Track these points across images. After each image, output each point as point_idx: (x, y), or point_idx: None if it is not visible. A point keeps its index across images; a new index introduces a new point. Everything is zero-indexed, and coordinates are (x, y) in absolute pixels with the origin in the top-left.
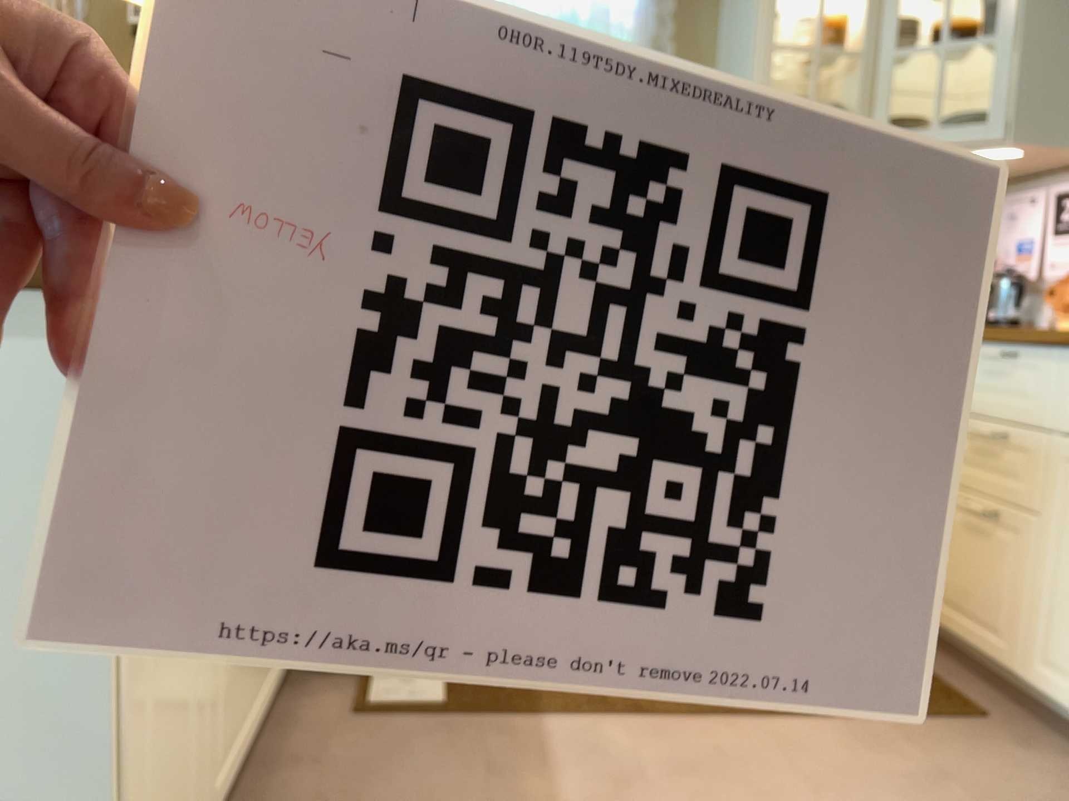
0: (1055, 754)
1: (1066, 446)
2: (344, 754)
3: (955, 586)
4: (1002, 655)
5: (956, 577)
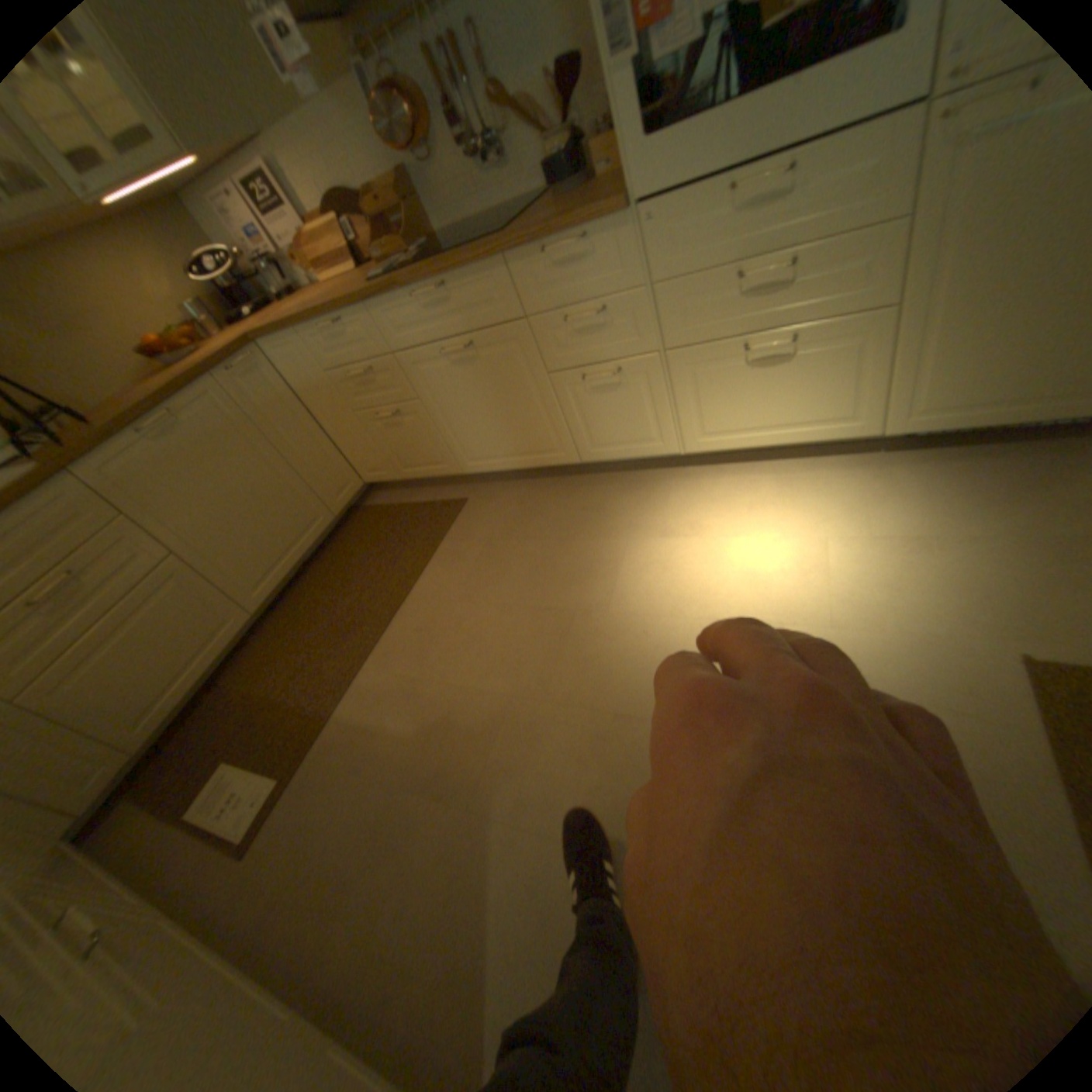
0: (496, 490)
1: (402, 355)
2: (274, 873)
3: (401, 456)
4: (446, 469)
5: (399, 452)
